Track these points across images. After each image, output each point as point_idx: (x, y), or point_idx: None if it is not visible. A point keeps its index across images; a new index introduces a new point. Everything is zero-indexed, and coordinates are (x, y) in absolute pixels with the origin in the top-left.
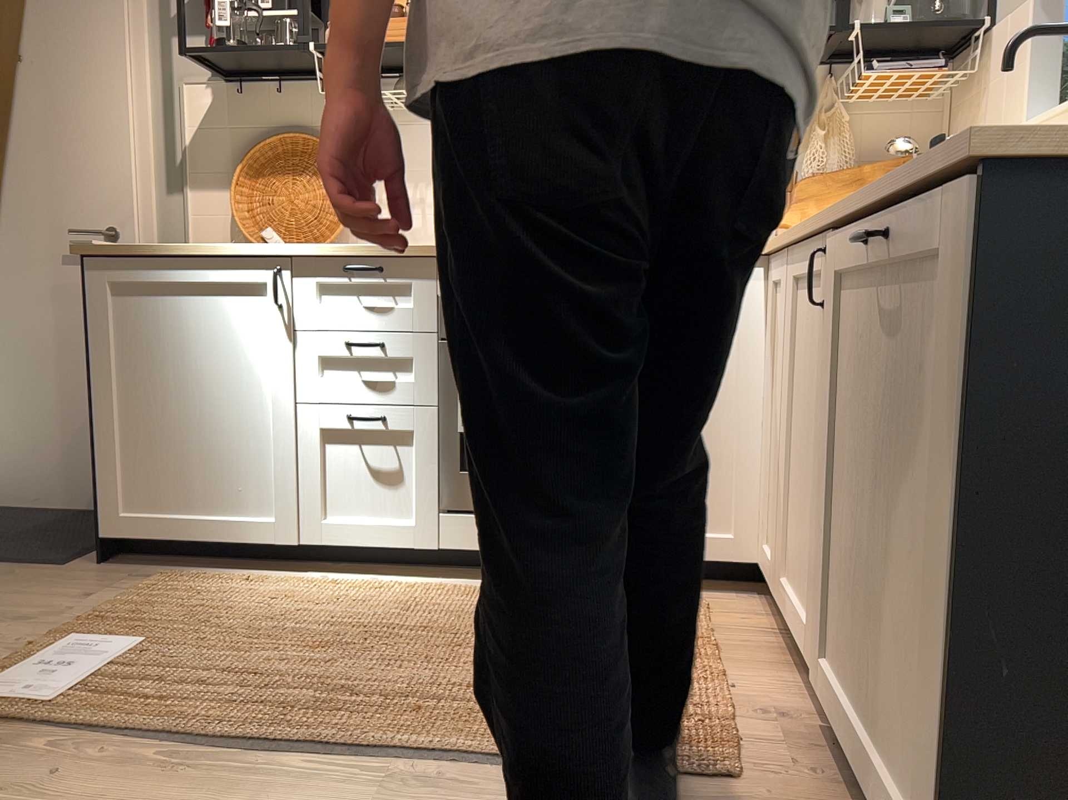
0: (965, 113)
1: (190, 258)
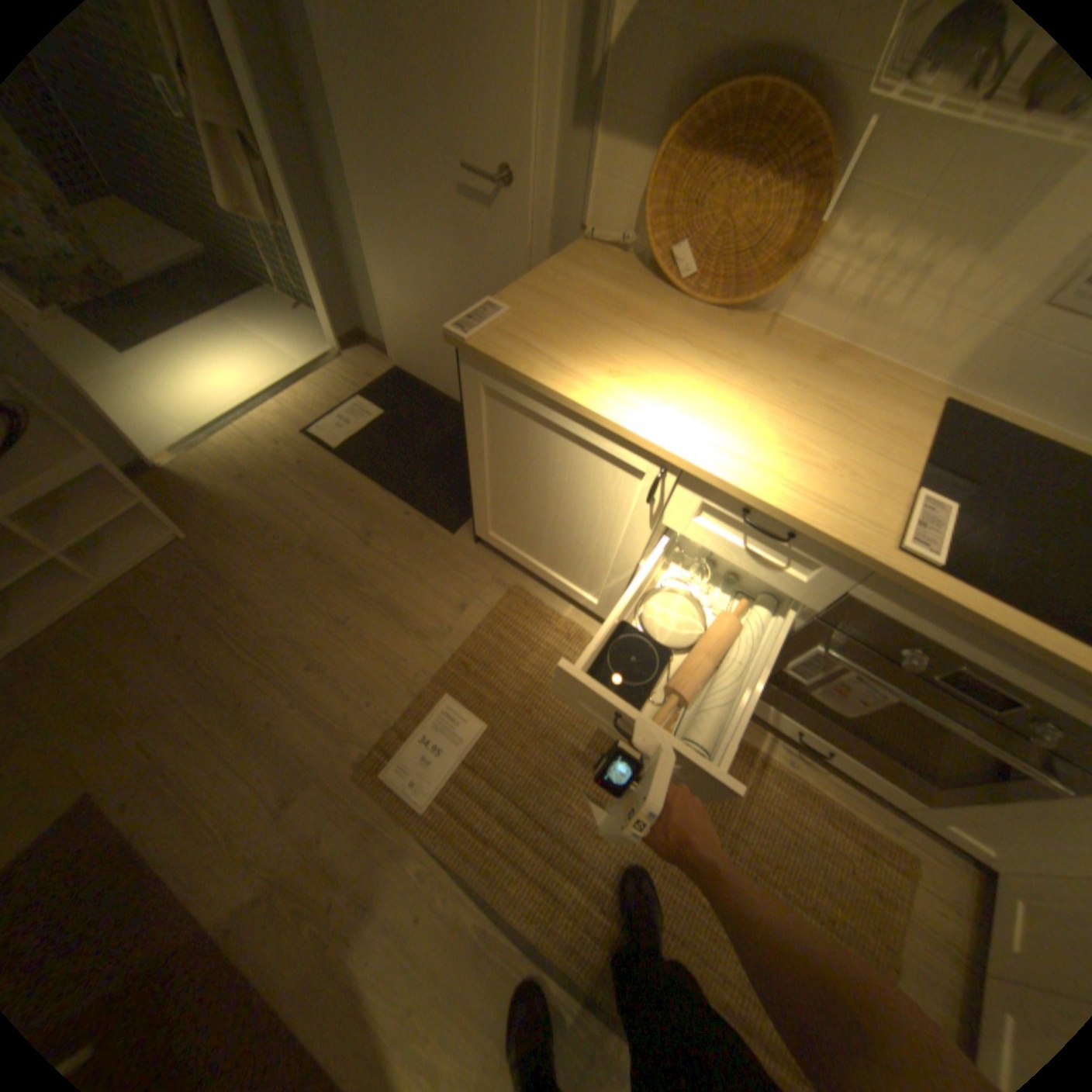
0: None
1: (568, 408)
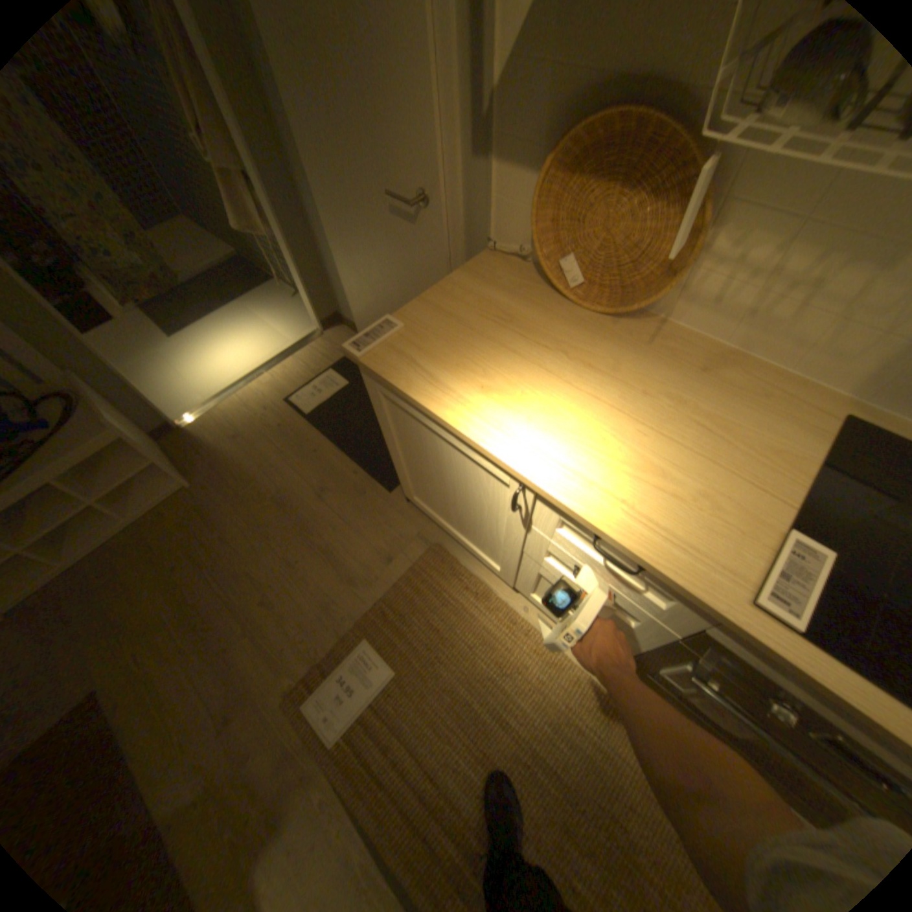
0: None
1: (439, 422)
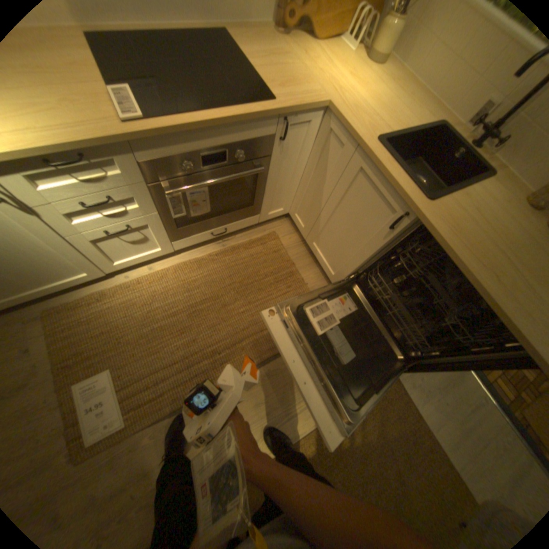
0: None
1: None
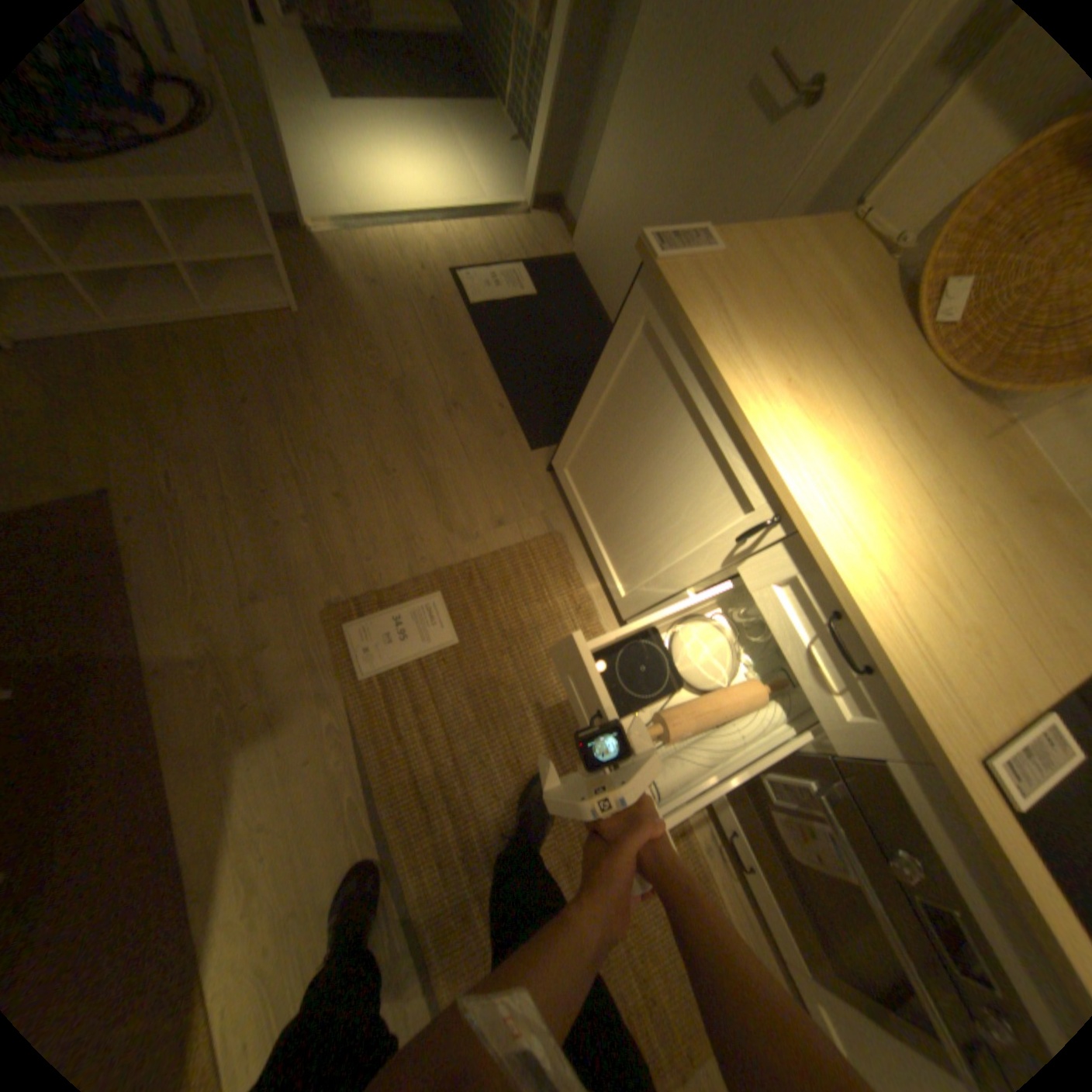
0: None
1: (719, 395)
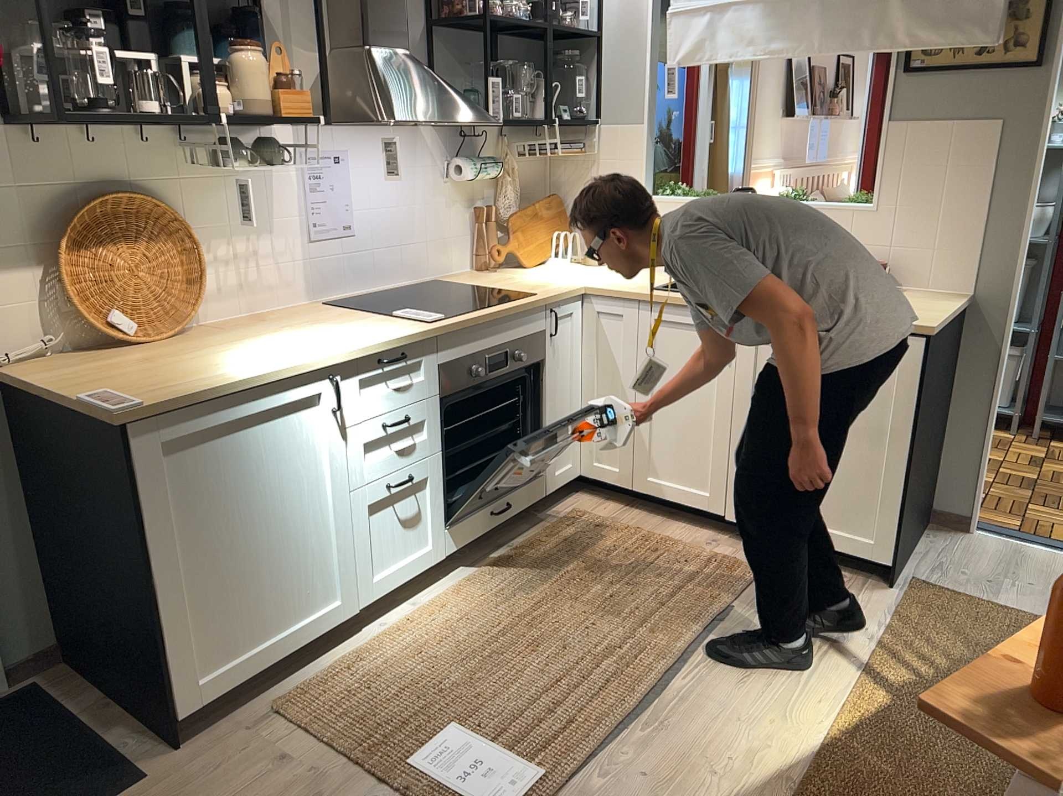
0: (576, 168)
1: (252, 389)
